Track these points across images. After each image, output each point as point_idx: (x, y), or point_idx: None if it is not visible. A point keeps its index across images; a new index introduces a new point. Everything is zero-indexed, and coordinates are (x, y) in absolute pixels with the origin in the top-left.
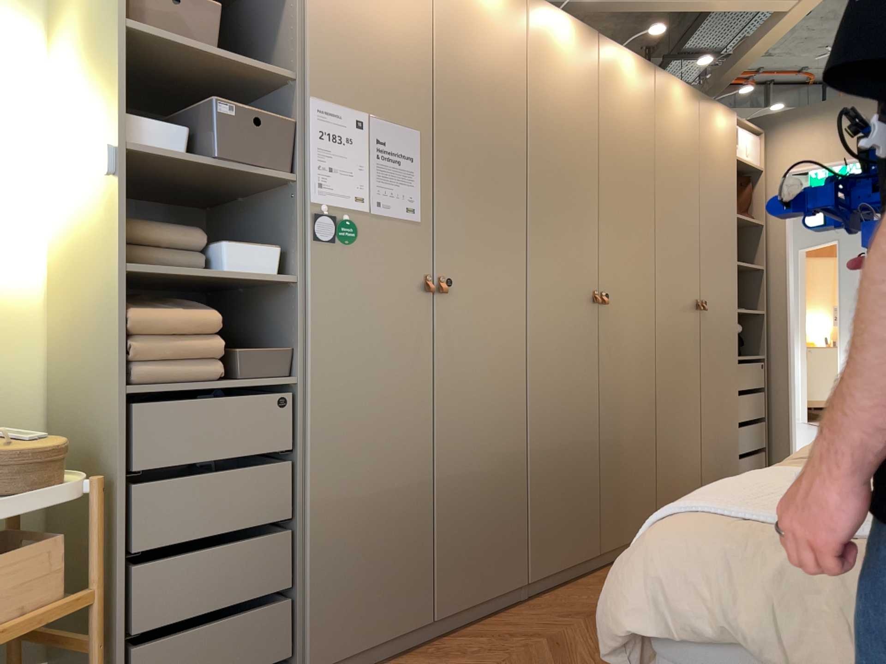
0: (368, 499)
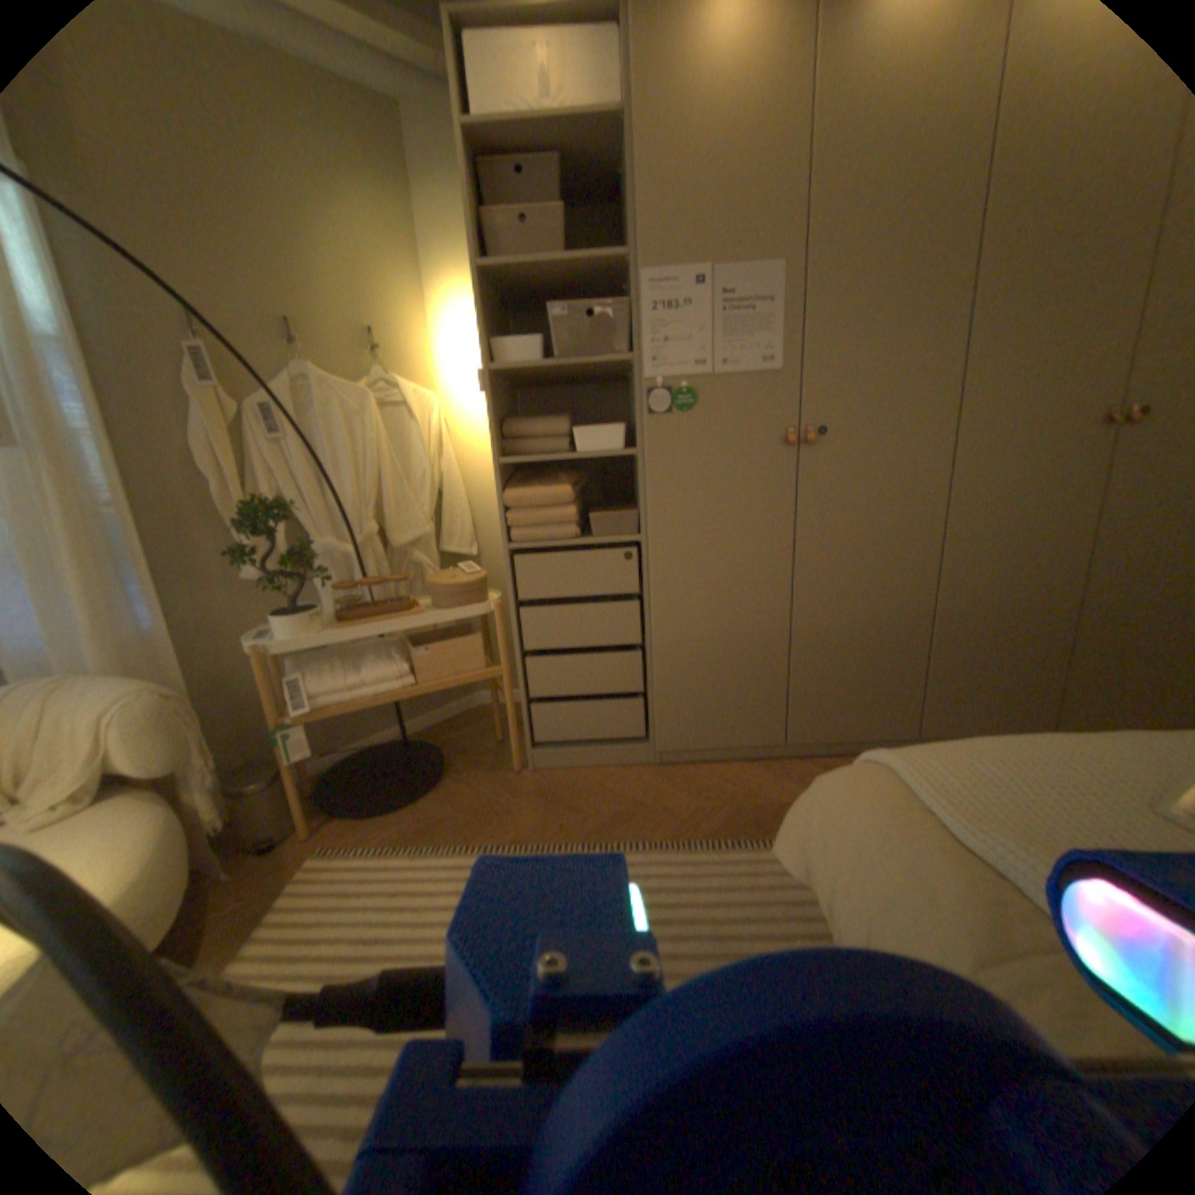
0: (709, 636)
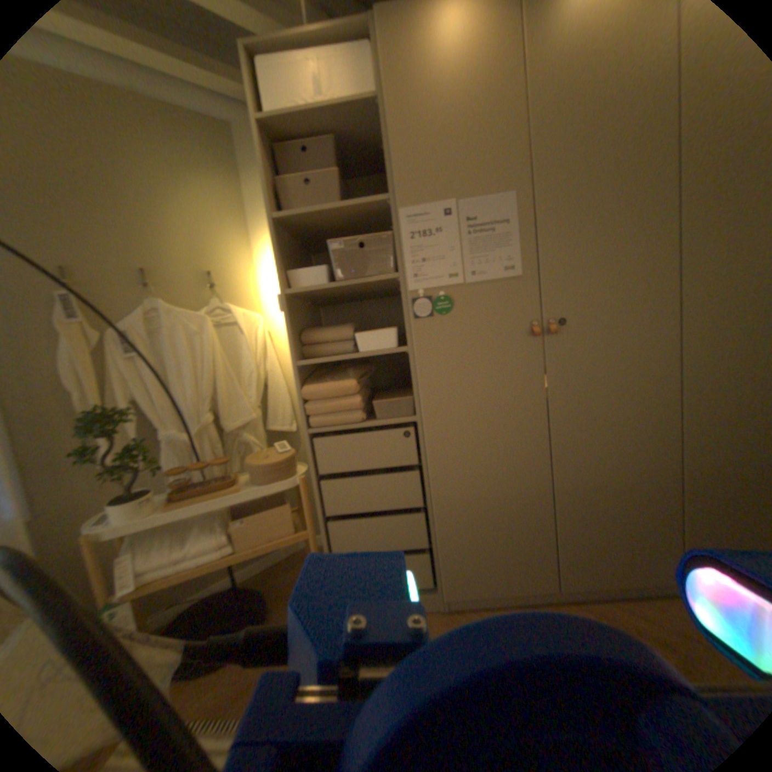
0: (482, 499)
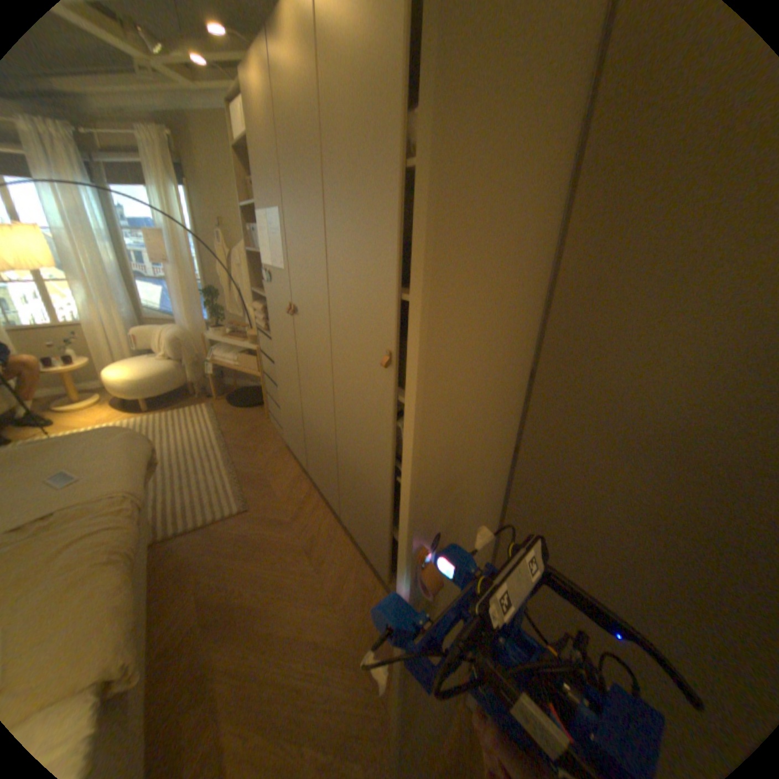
0: (286, 400)
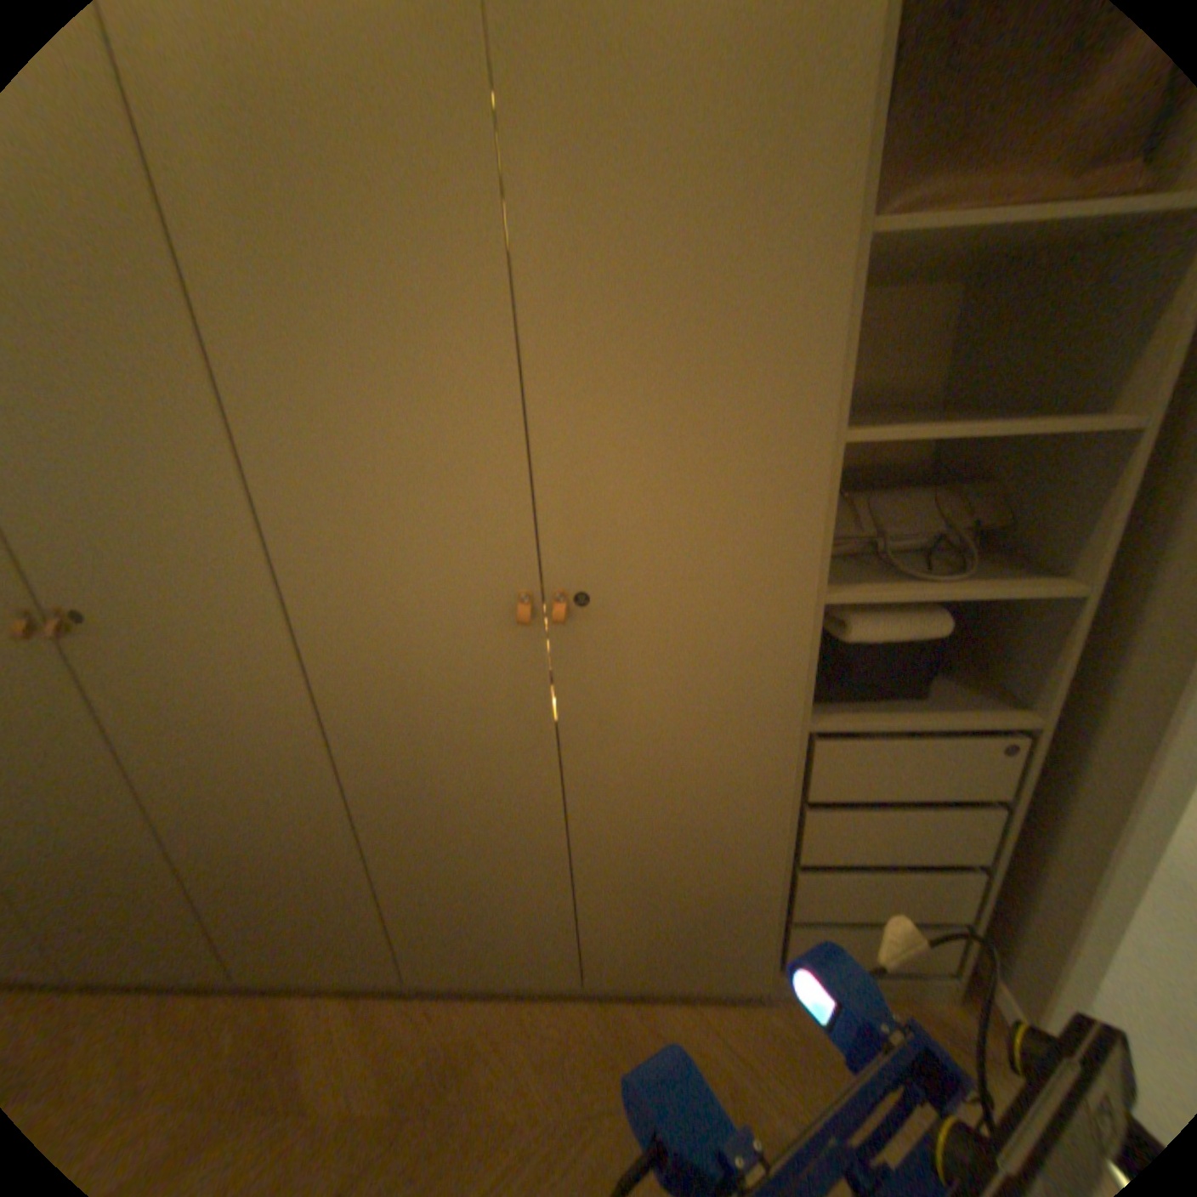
0: None
